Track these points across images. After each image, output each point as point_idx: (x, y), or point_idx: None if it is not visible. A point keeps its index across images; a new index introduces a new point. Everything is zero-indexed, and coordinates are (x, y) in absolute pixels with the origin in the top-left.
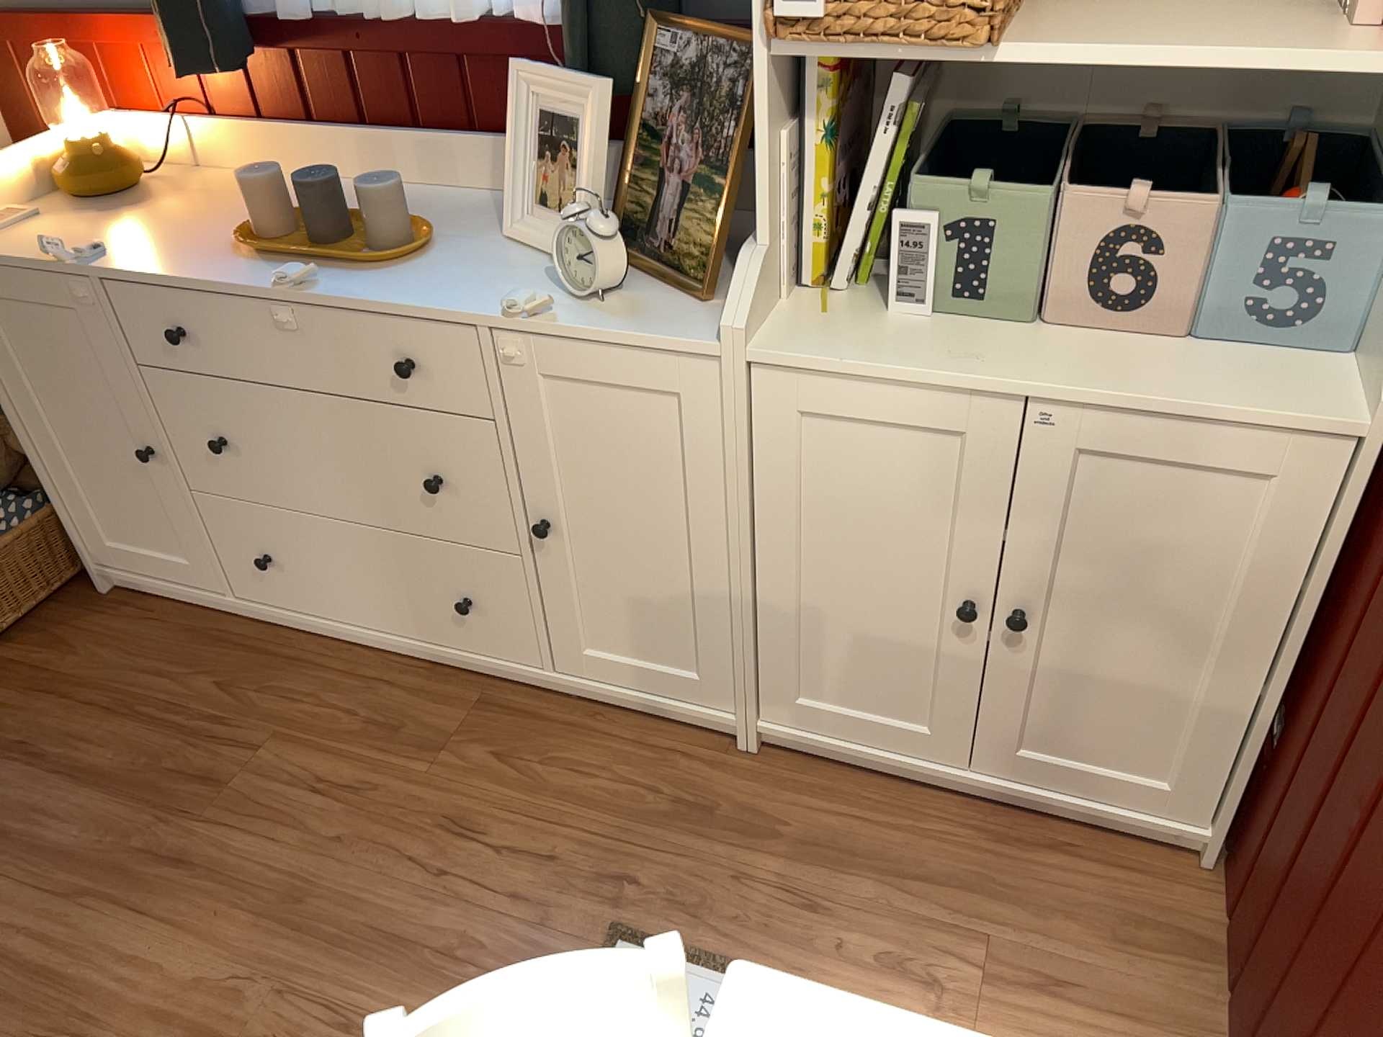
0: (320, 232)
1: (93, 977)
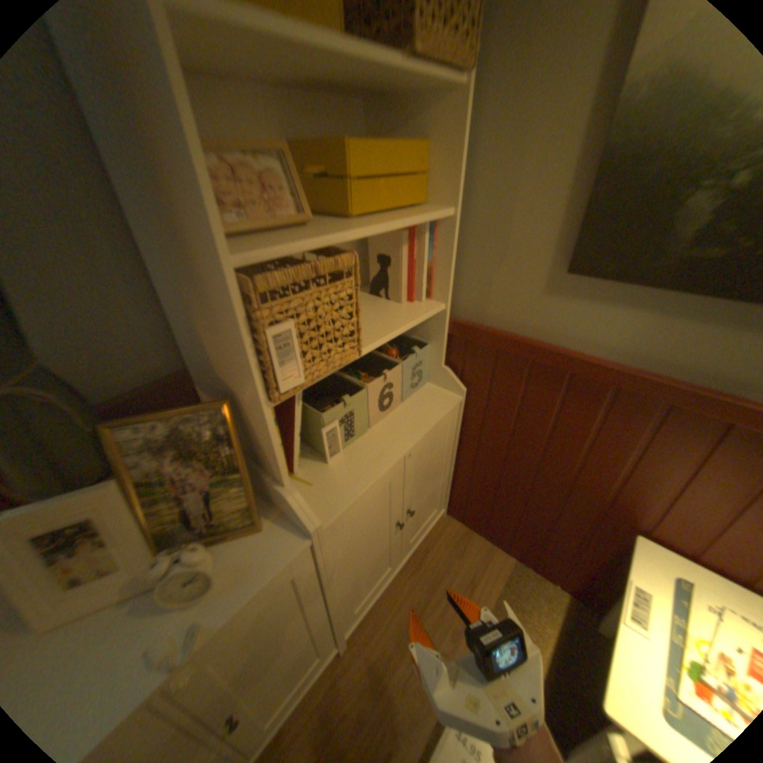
0: None
1: None
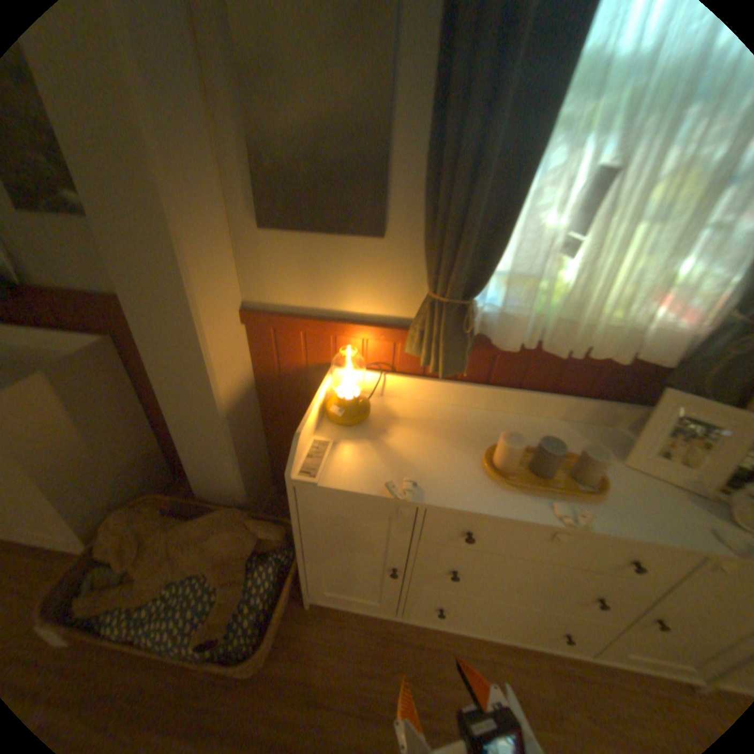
0: (543, 469)
1: None
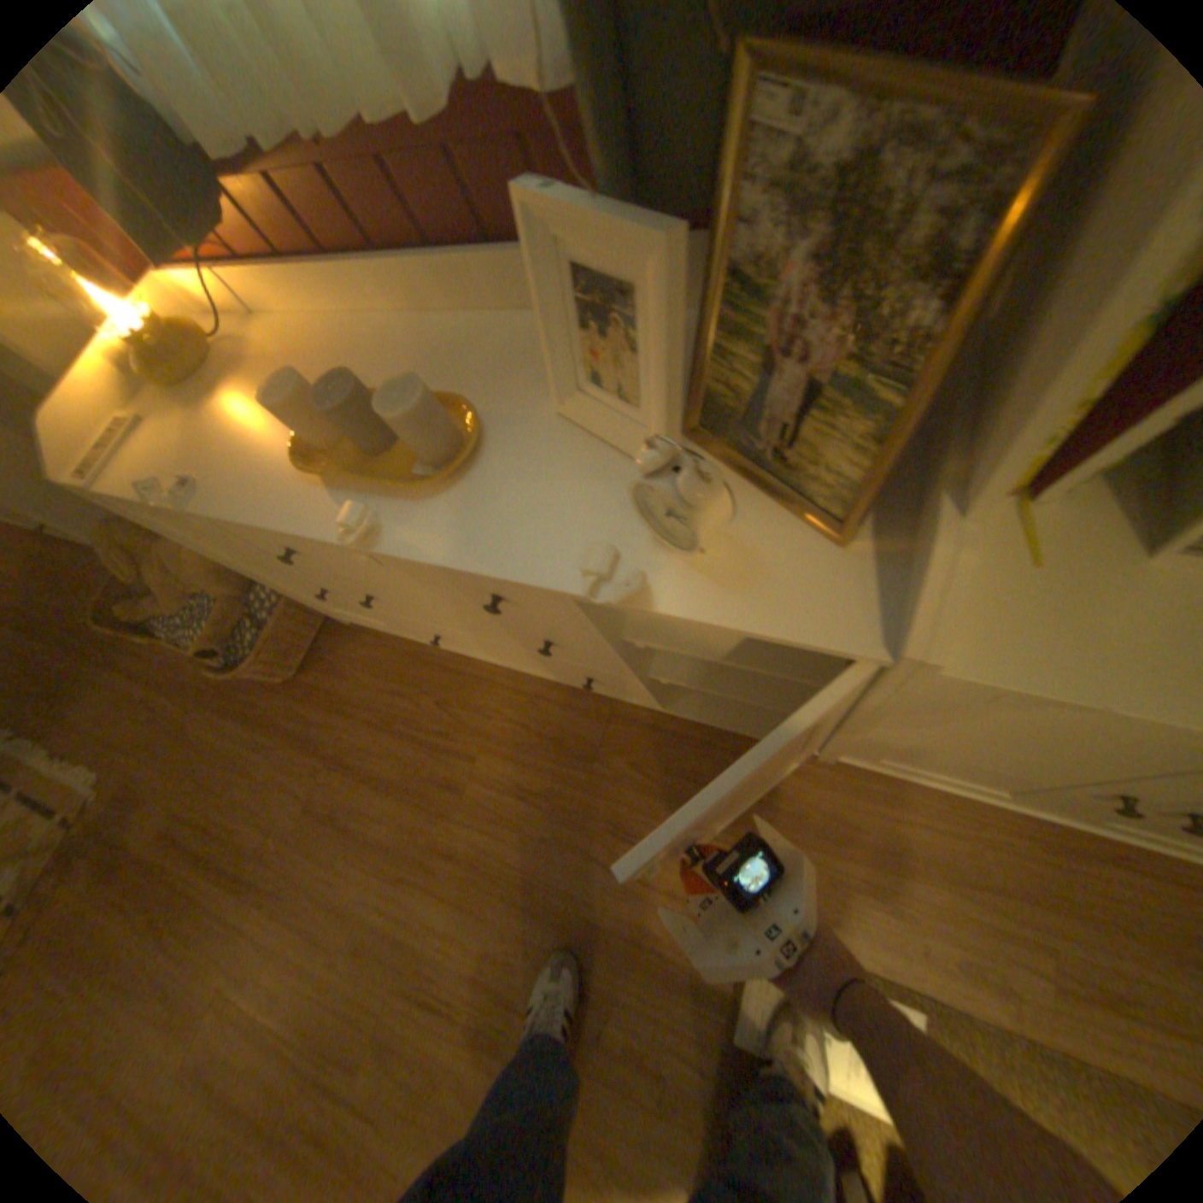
0: (354, 440)
1: (416, 957)
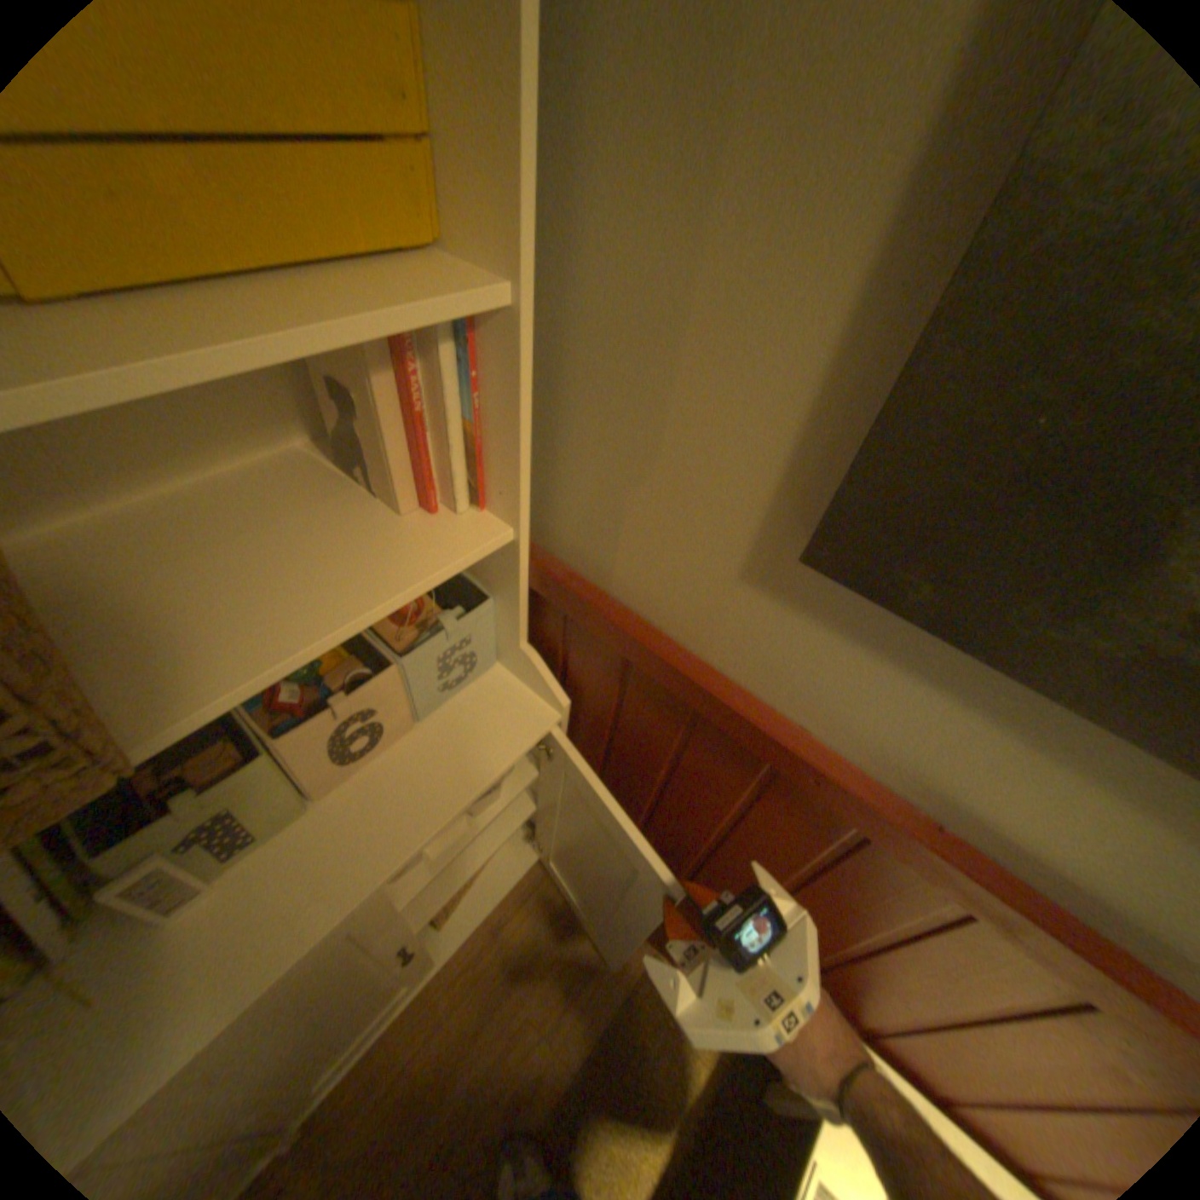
0: None
1: None
